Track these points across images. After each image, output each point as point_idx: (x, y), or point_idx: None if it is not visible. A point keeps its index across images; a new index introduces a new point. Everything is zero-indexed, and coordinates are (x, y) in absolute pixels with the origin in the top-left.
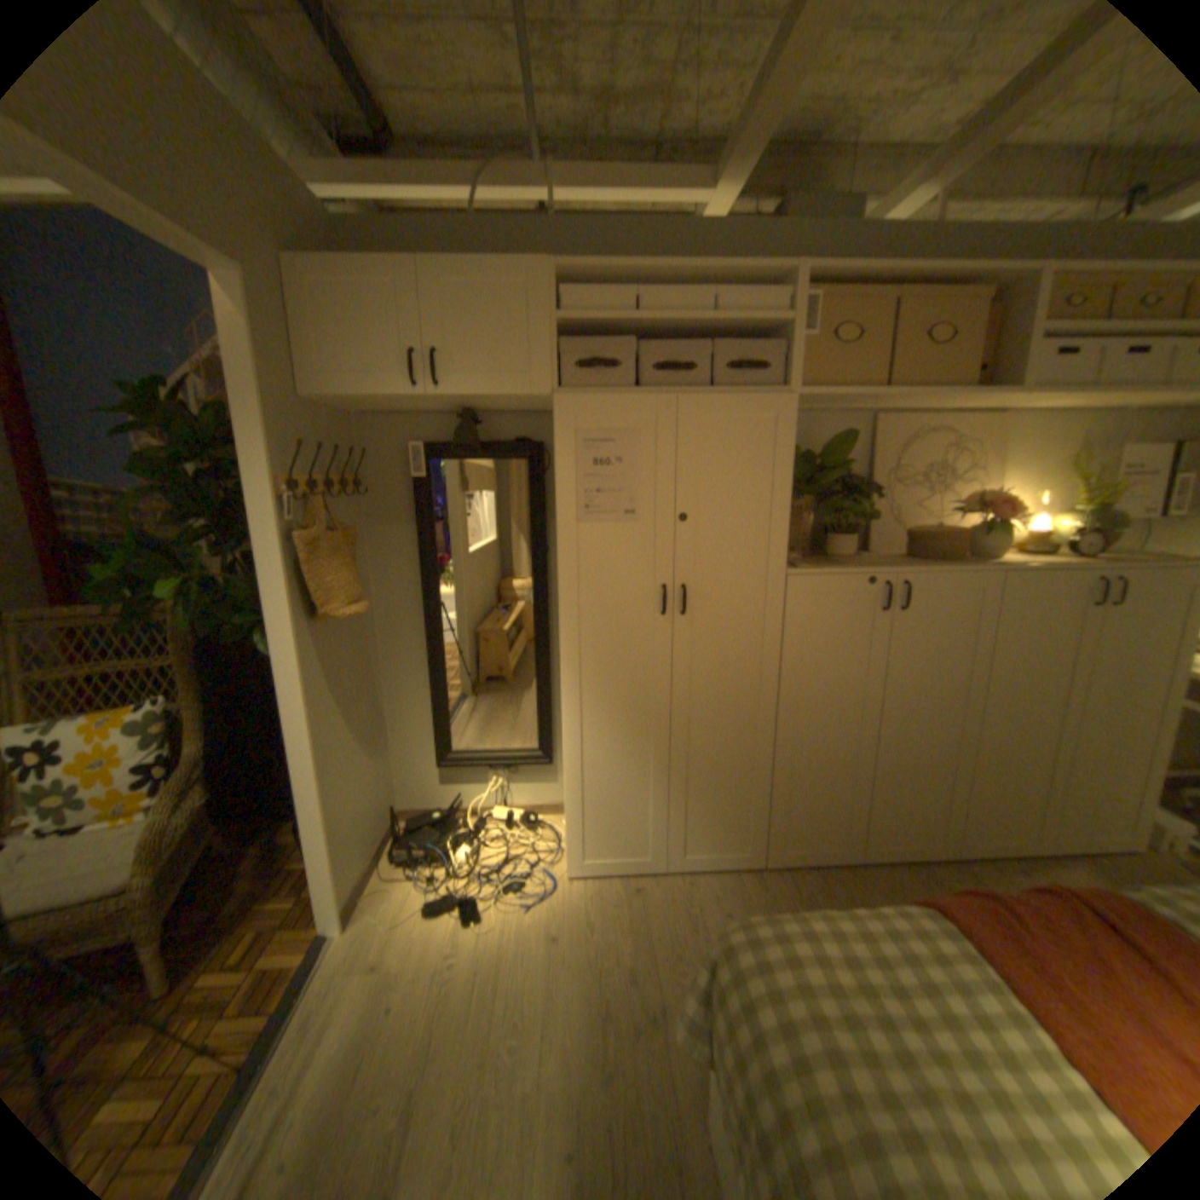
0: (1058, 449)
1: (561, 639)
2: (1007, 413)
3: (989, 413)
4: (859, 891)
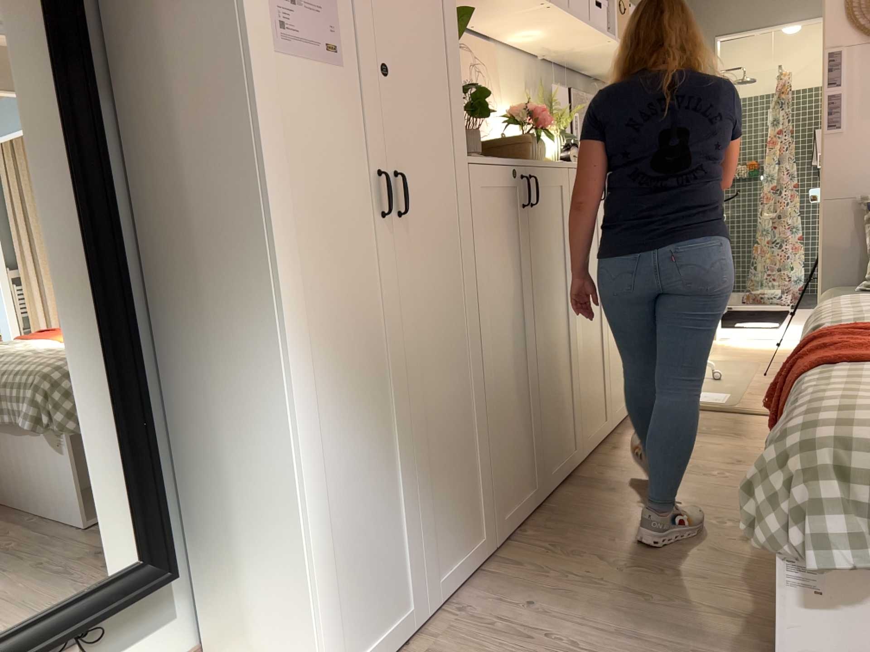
0: (517, 83)
1: (271, 265)
2: (493, 41)
3: (484, 39)
4: (568, 518)
